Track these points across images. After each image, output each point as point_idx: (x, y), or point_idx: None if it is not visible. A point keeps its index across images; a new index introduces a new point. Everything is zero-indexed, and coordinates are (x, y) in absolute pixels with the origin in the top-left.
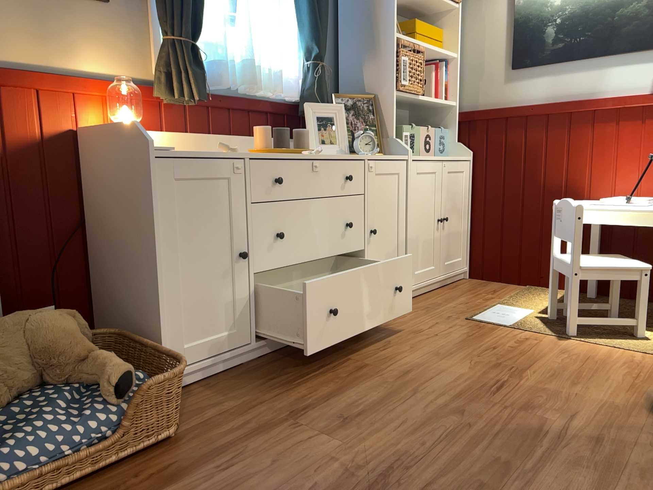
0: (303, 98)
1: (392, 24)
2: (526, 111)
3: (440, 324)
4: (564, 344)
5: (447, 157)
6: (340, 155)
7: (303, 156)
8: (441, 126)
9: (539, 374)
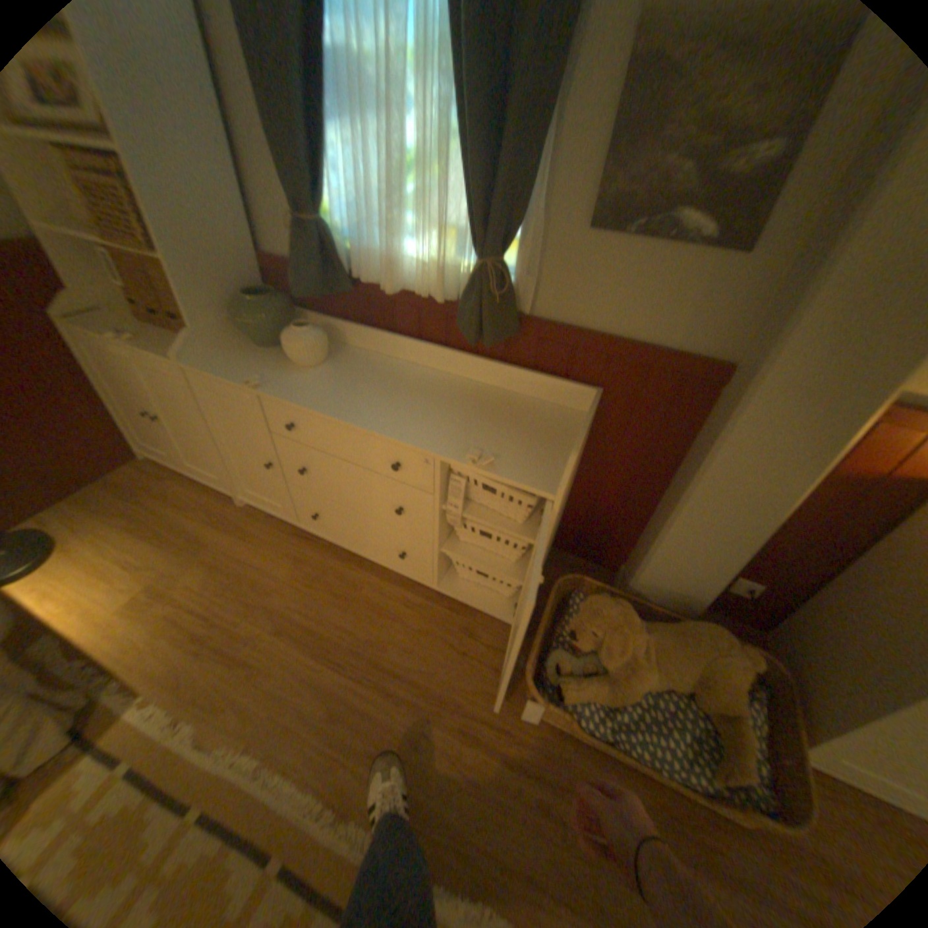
0: None
1: None
2: None
3: None
4: None
5: None
6: None
7: None
8: None
9: None
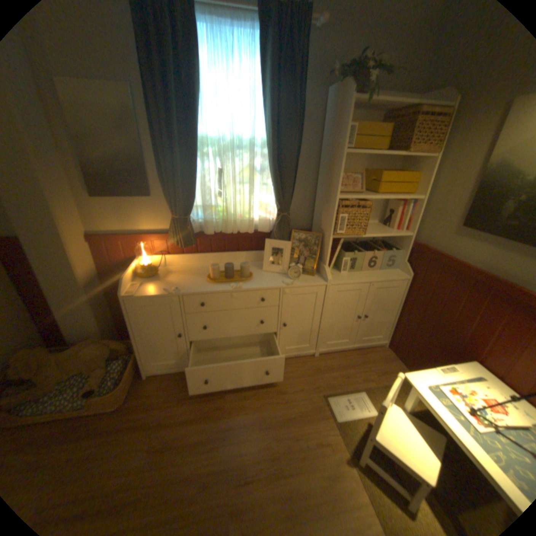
0: (272, 231)
1: (337, 190)
2: (460, 267)
3: (302, 393)
4: (343, 472)
5: (381, 278)
6: (262, 285)
7: (226, 289)
8: (400, 246)
9: (283, 489)
